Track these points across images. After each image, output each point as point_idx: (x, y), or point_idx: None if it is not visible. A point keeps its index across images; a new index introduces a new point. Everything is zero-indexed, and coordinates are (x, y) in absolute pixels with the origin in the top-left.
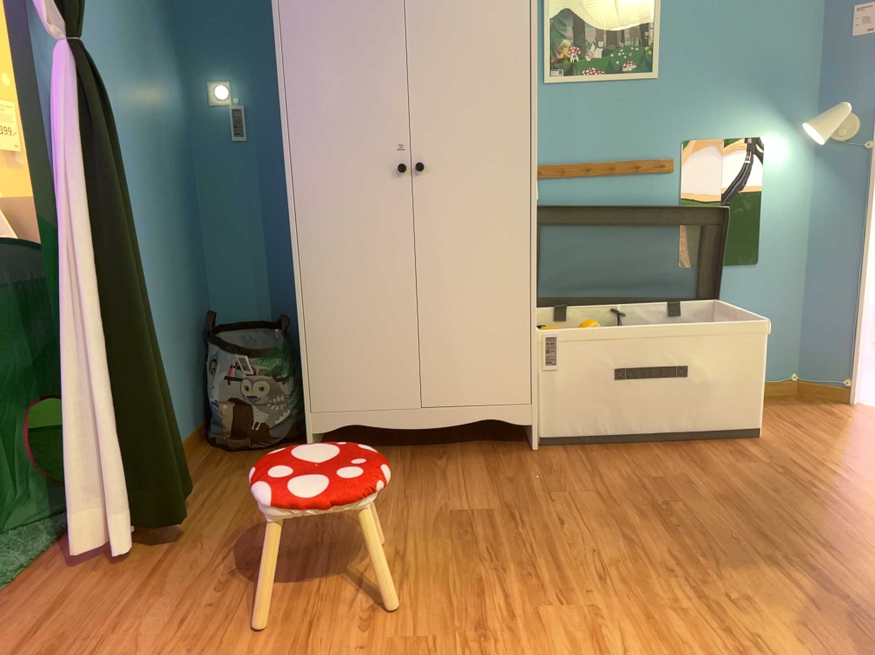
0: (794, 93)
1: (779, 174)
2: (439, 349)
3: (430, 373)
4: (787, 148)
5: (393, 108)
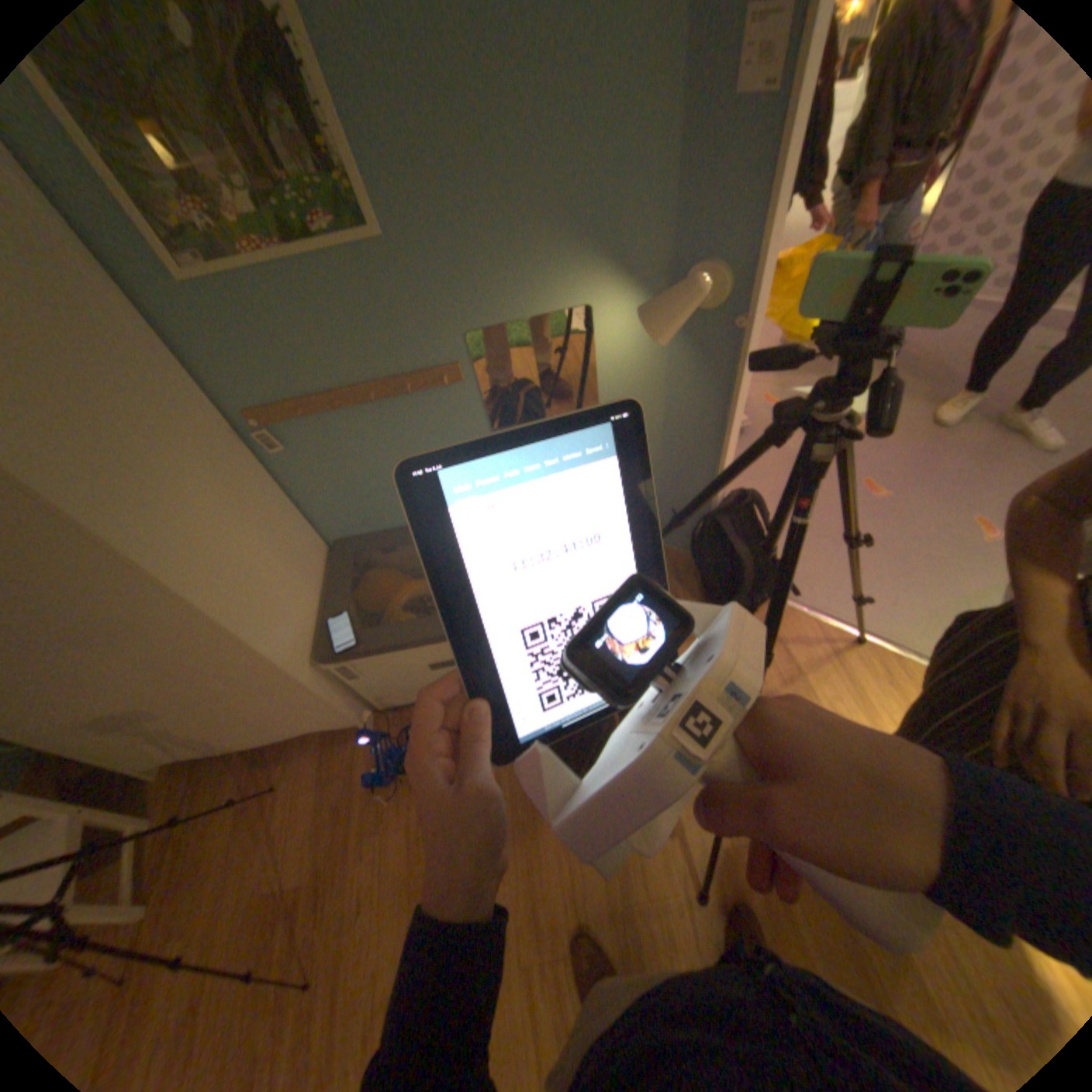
0: (632, 222)
1: (619, 353)
2: (217, 708)
3: (227, 713)
4: (627, 315)
5: None
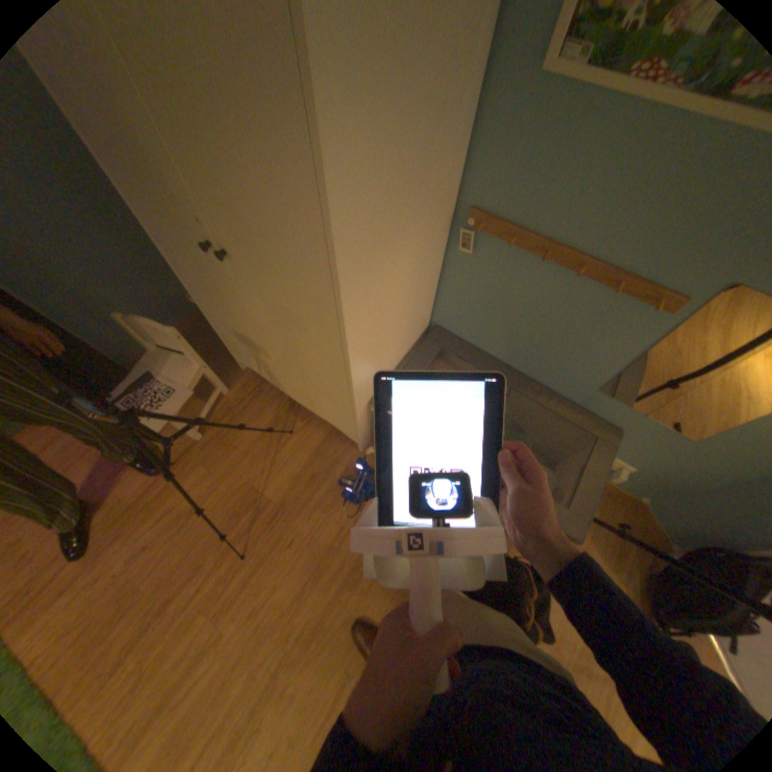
0: None
1: None
2: (301, 377)
3: (302, 379)
4: None
5: (169, 165)
